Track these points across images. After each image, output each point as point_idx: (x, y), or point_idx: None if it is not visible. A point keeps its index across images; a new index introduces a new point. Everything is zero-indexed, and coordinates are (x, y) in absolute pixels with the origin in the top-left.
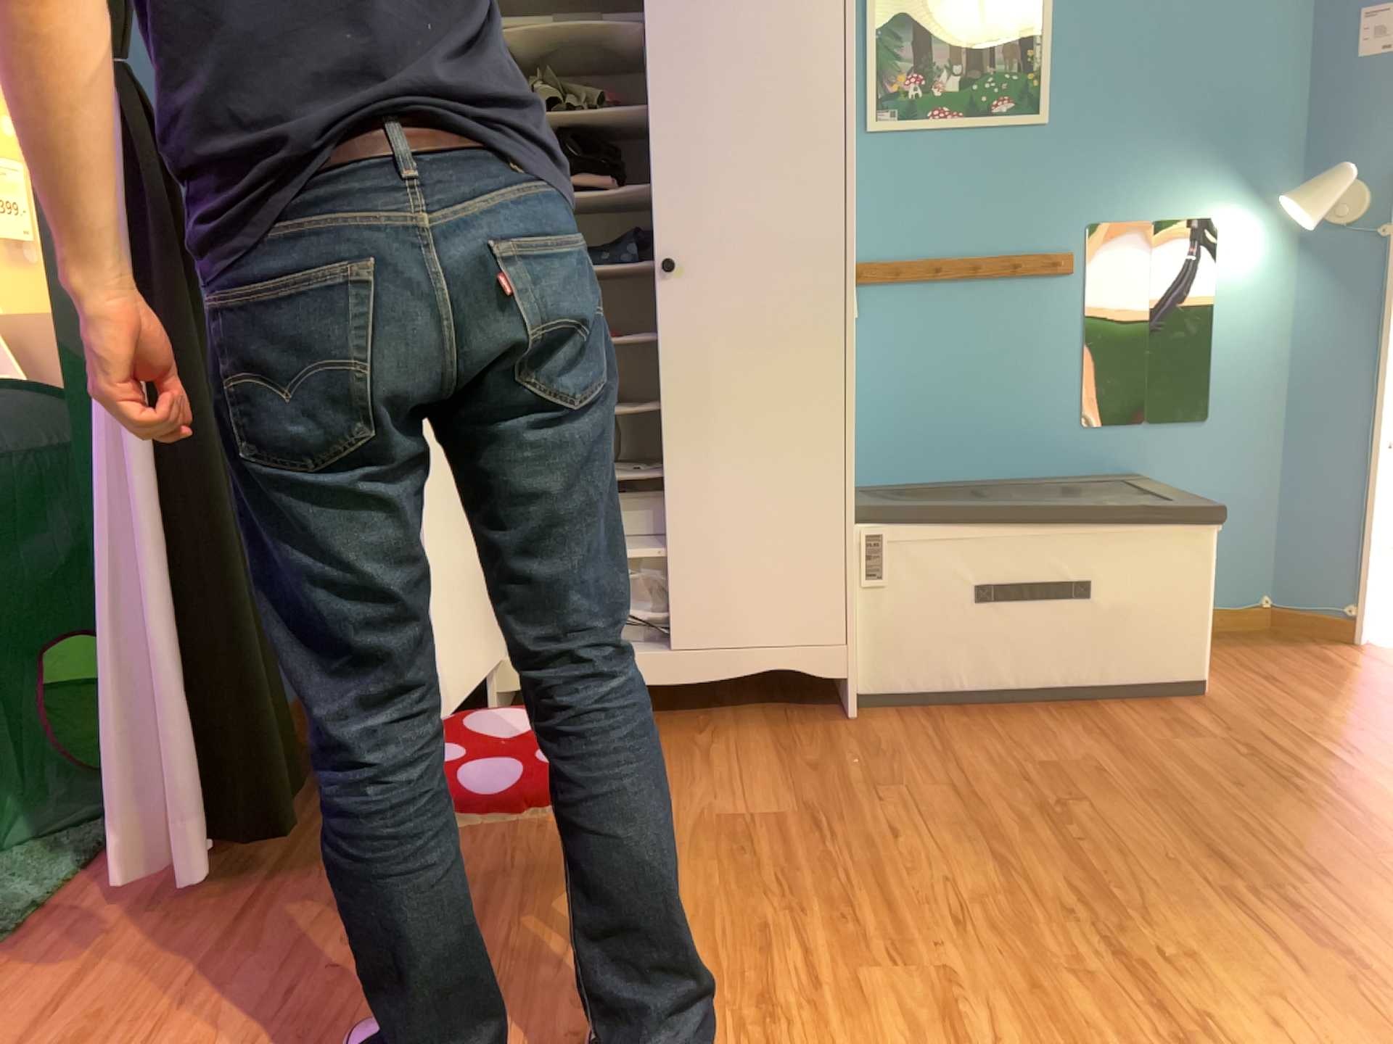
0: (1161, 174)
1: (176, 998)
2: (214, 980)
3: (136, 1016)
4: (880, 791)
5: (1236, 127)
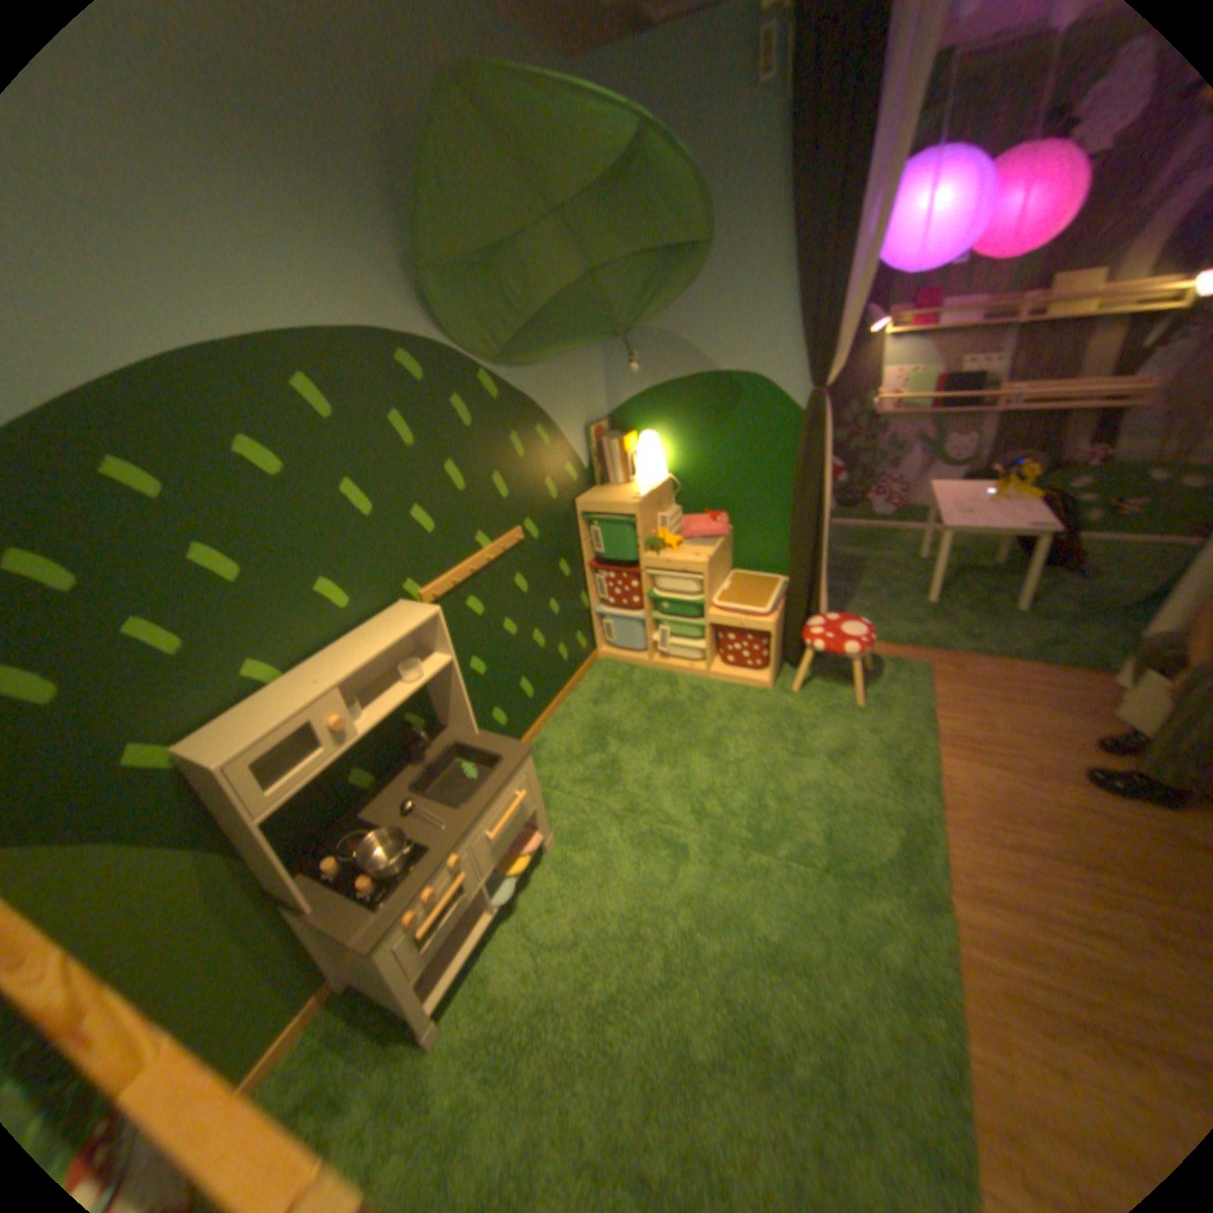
0: None
1: (1054, 713)
2: (1067, 721)
3: (1042, 706)
4: None
5: None
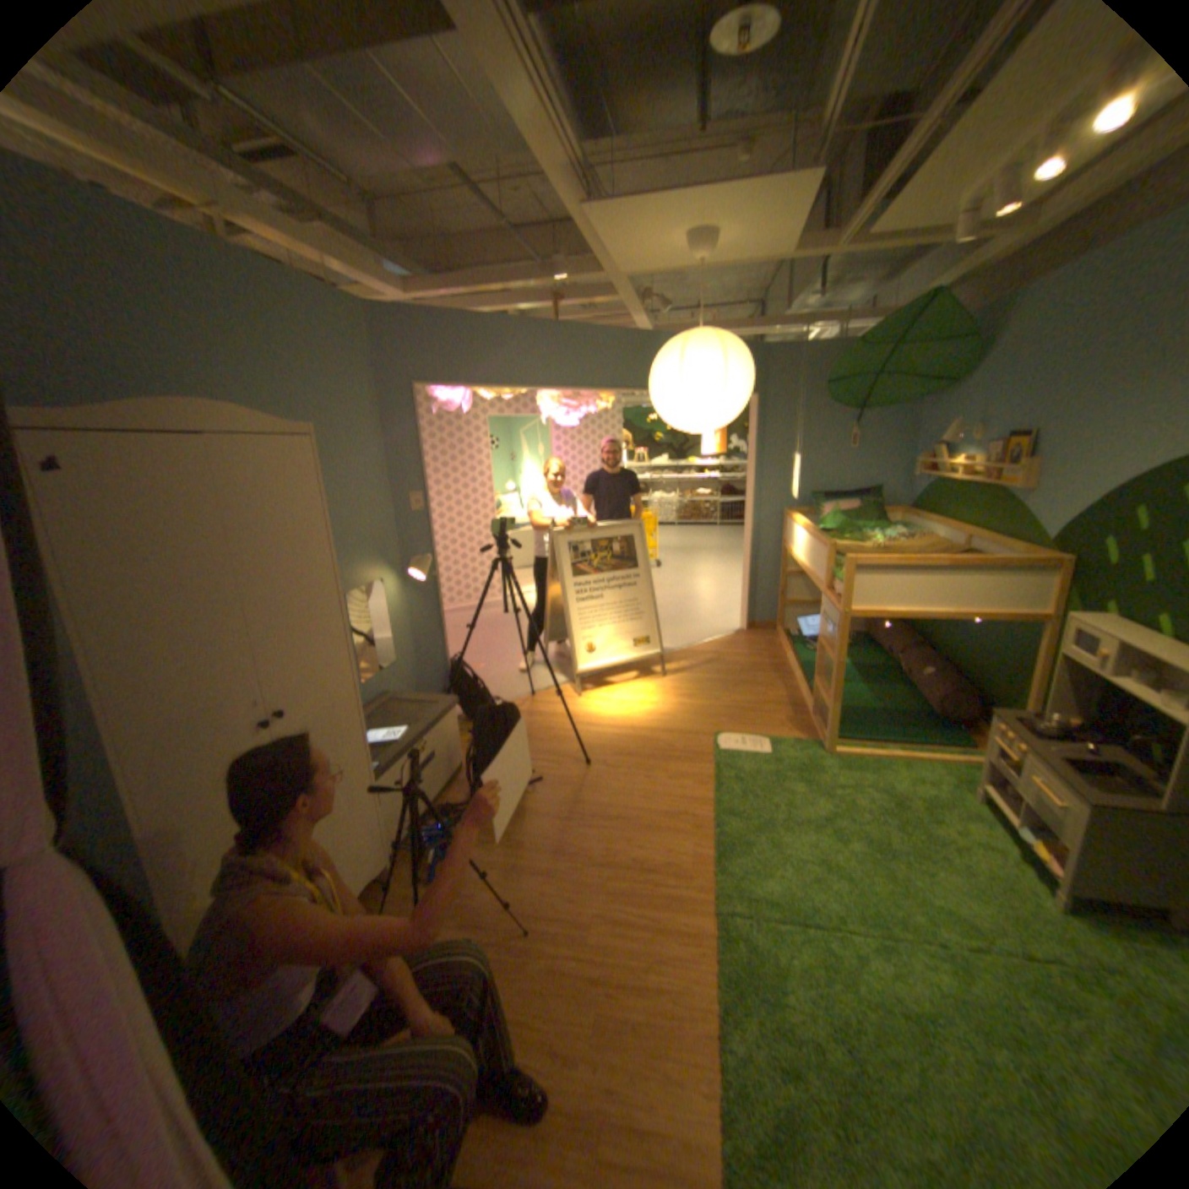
0: (362, 566)
1: None
2: None
3: None
4: (464, 890)
5: (379, 542)
